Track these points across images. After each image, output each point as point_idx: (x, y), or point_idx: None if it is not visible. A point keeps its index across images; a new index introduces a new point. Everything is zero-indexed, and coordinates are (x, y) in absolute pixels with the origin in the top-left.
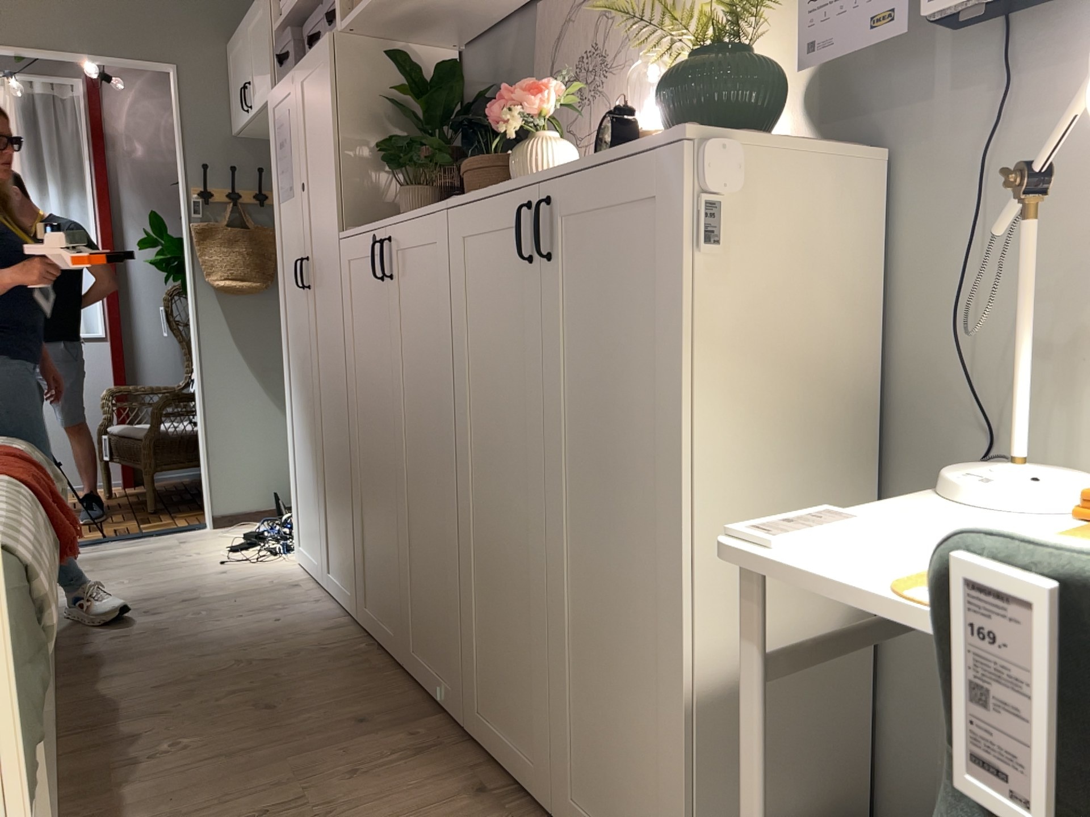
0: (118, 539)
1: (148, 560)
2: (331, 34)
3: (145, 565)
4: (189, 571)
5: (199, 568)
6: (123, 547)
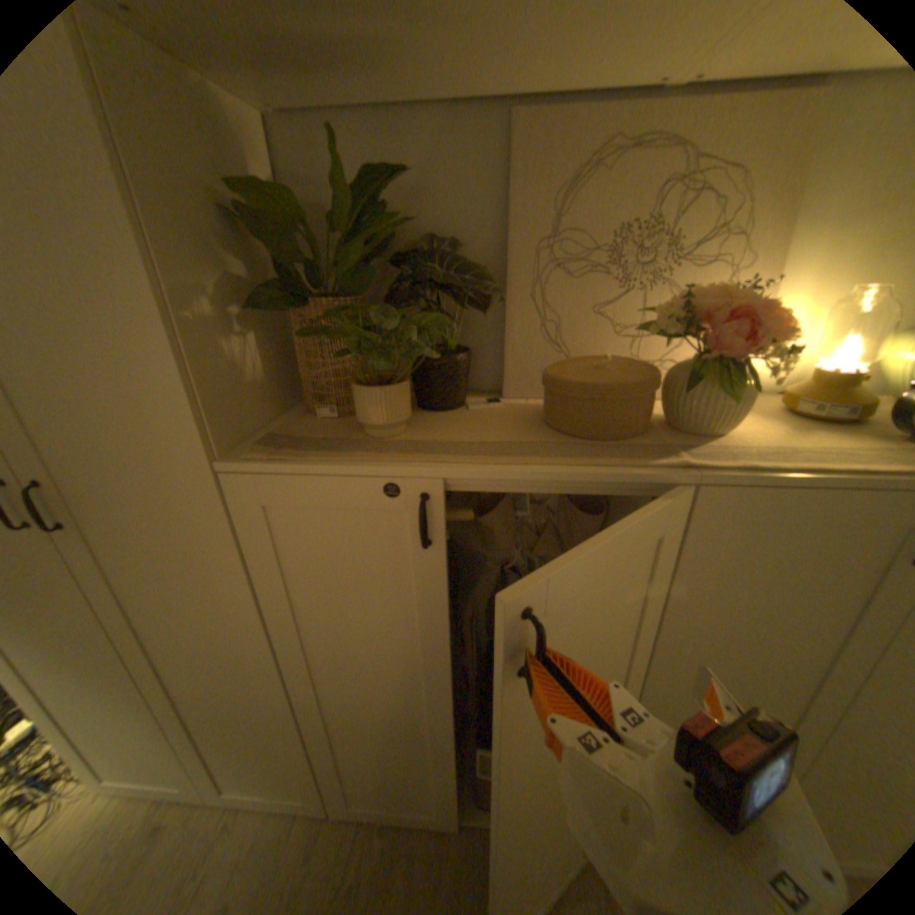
0: None
1: None
2: None
3: None
4: None
5: None
6: None
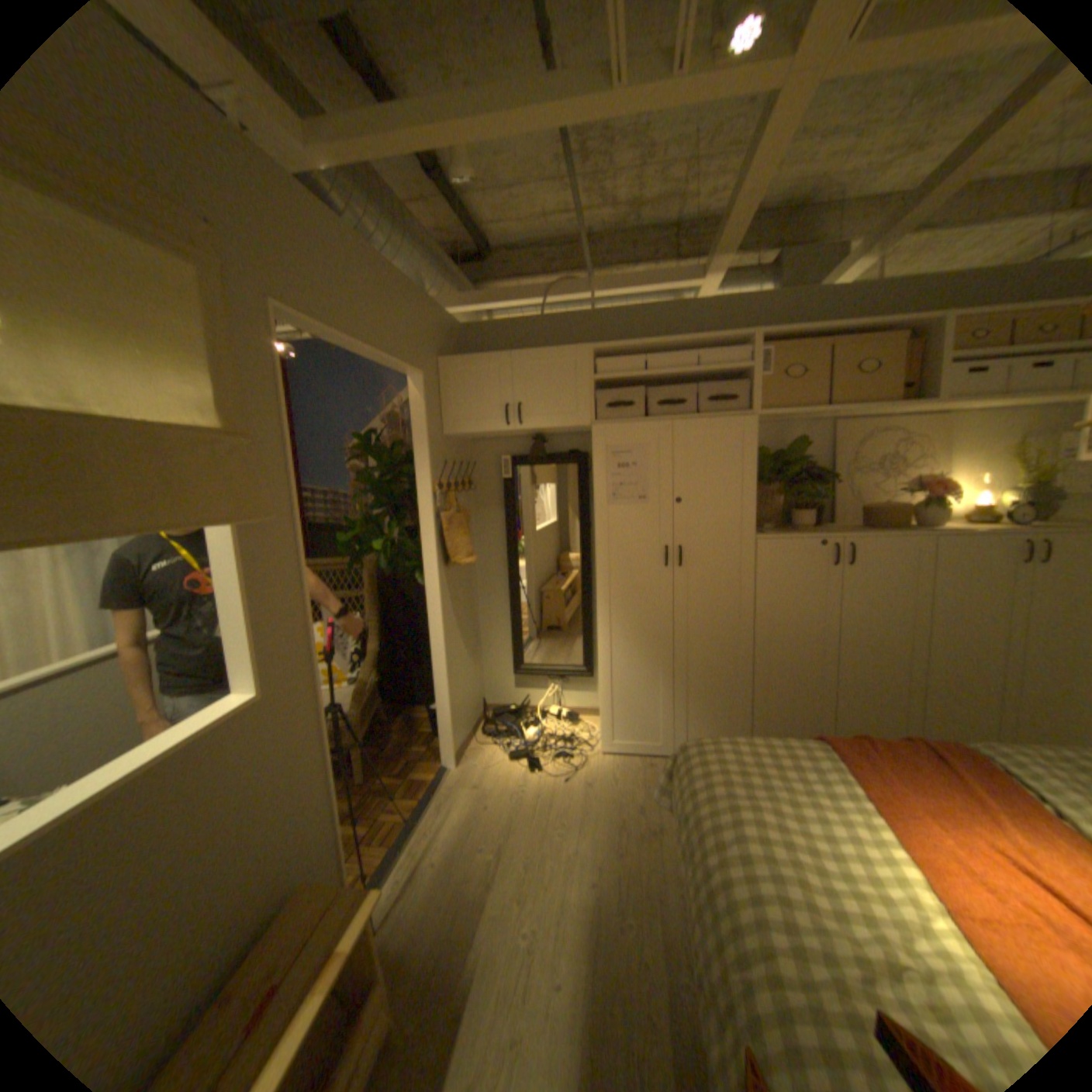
0: (417, 819)
1: (508, 814)
2: (754, 419)
3: (521, 817)
4: (569, 800)
5: (565, 794)
6: (441, 821)
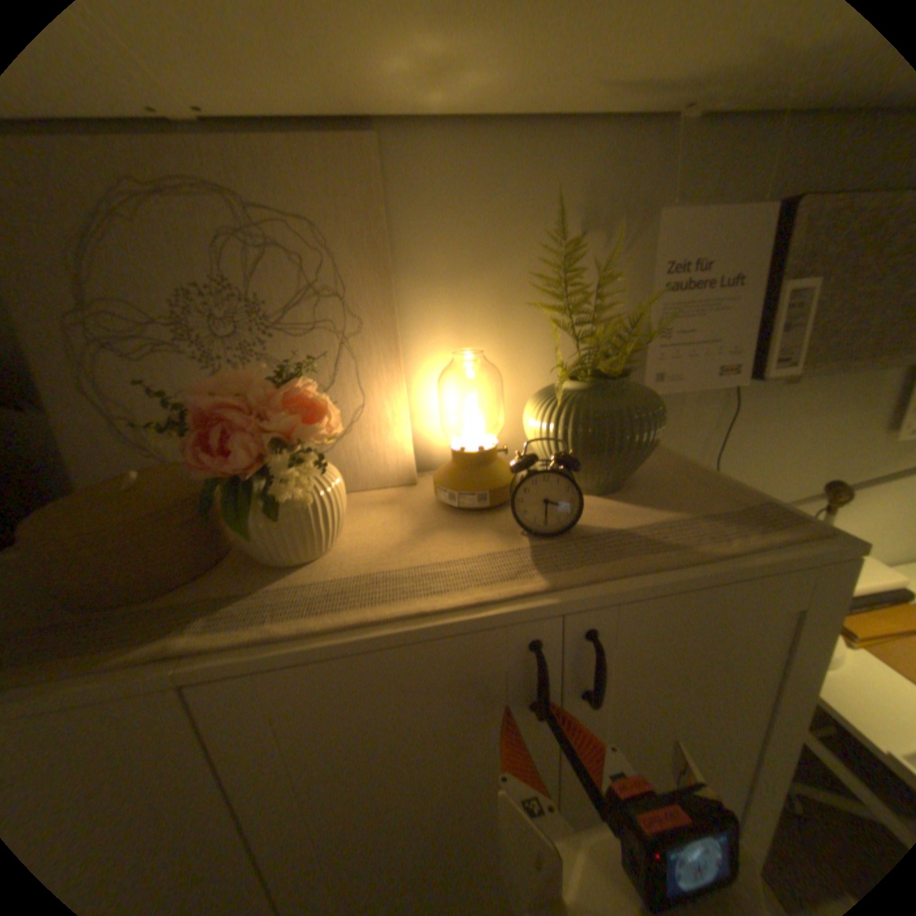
0: None
1: None
2: None
3: None
4: None
5: None
6: None
